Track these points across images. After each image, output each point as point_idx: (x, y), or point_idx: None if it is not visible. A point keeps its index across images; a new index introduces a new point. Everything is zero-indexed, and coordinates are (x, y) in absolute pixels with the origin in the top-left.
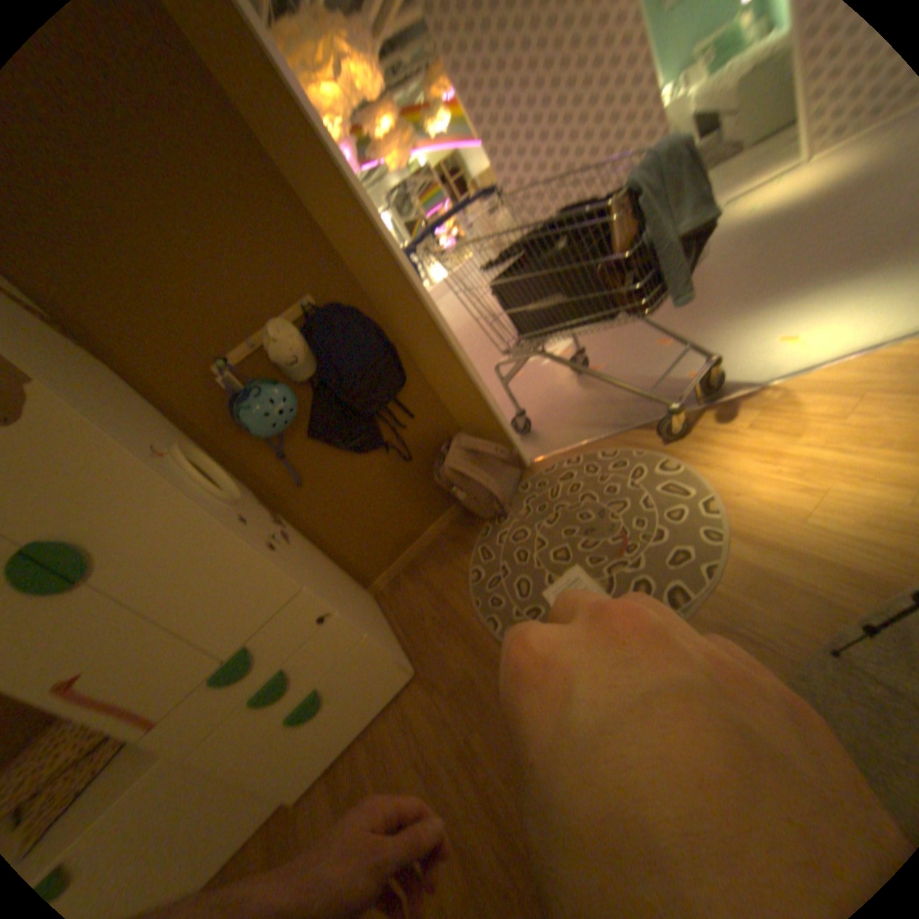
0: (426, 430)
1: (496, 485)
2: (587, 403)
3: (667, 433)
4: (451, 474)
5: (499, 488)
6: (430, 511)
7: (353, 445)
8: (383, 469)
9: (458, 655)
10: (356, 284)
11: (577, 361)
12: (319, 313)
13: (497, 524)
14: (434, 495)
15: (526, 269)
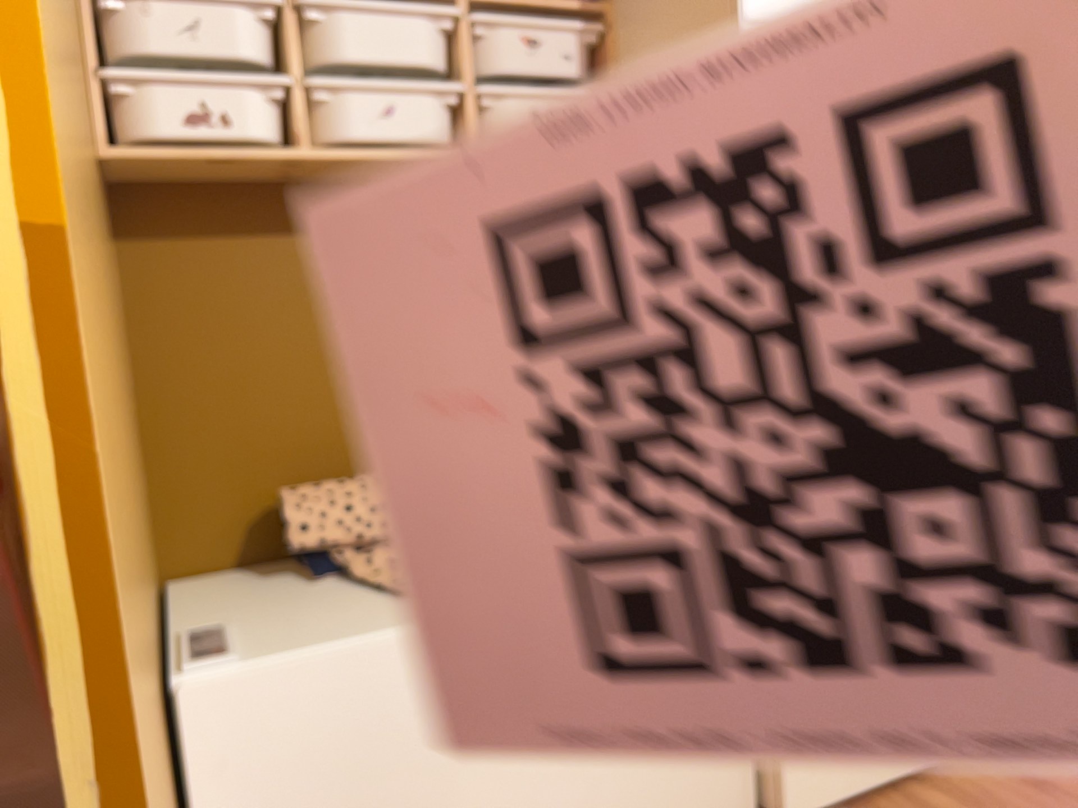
0: None
1: None
2: None
3: None
4: None
5: None
6: None
7: None
8: None
9: None
10: None
11: None
12: None
13: None
14: None
15: None
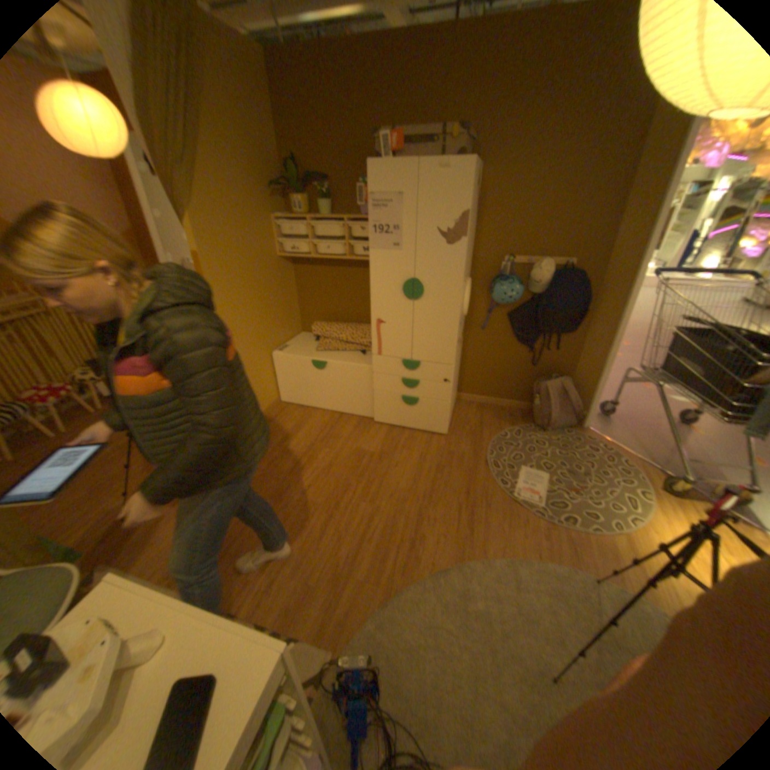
0: (557, 361)
1: (557, 417)
2: (656, 436)
3: (671, 489)
4: (544, 389)
5: (557, 419)
6: (516, 394)
7: (519, 335)
8: (519, 357)
9: (467, 447)
10: (605, 270)
11: (686, 414)
12: (572, 271)
13: (537, 430)
14: (526, 391)
15: (714, 340)
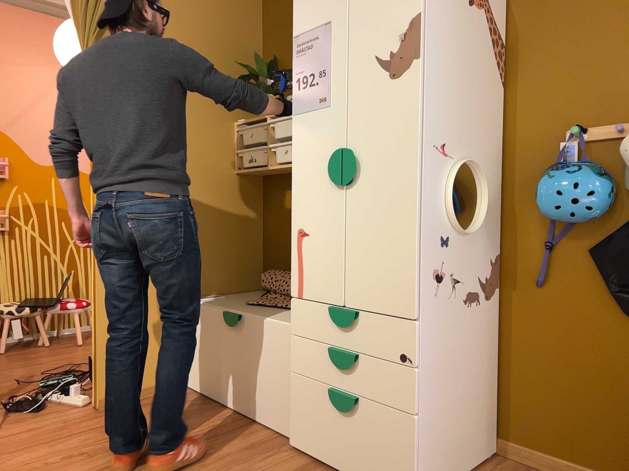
0: None
1: None
2: None
3: None
4: None
5: None
6: None
7: (625, 297)
8: None
9: None
10: None
11: None
12: None
13: None
14: None
15: None
